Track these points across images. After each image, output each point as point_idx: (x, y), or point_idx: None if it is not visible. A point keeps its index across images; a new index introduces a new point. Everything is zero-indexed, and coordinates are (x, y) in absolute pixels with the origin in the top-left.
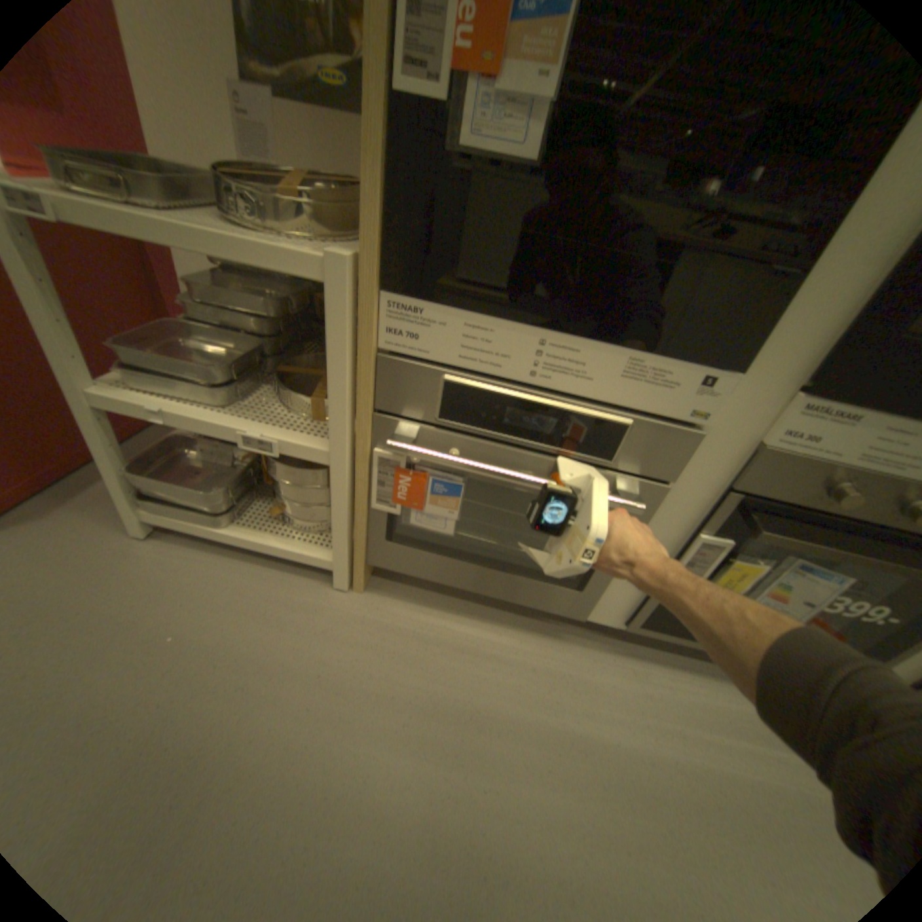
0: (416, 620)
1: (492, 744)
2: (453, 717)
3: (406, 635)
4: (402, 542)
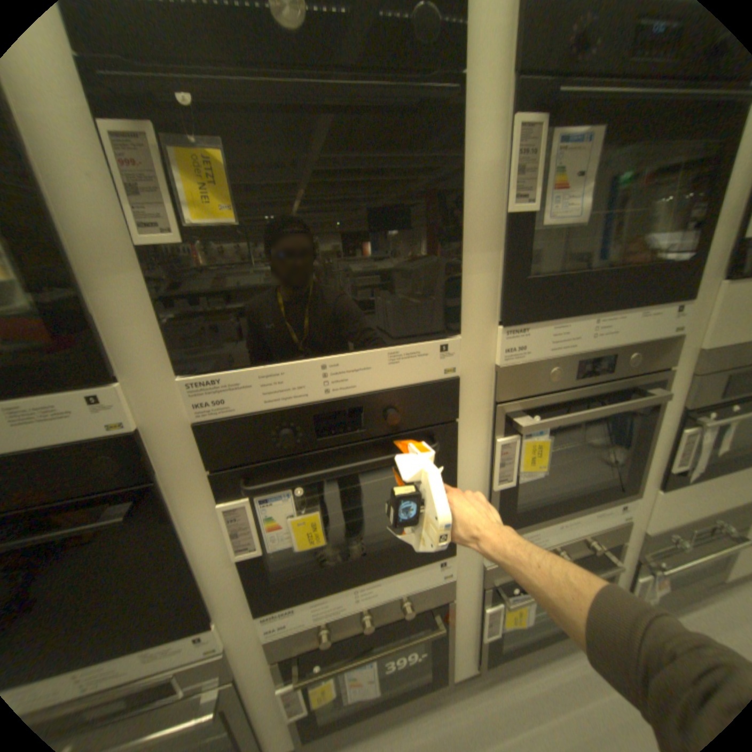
0: None
1: None
2: None
3: None
4: None
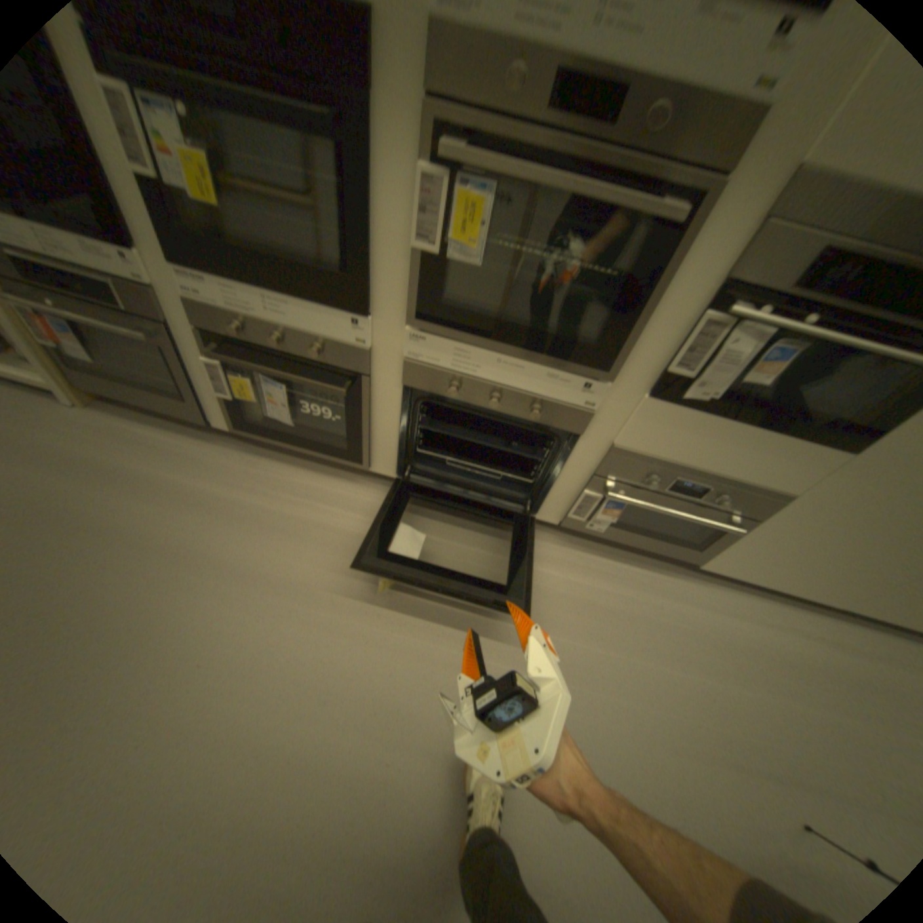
0: (110, 425)
1: (119, 483)
2: (103, 470)
3: (98, 432)
4: (82, 372)
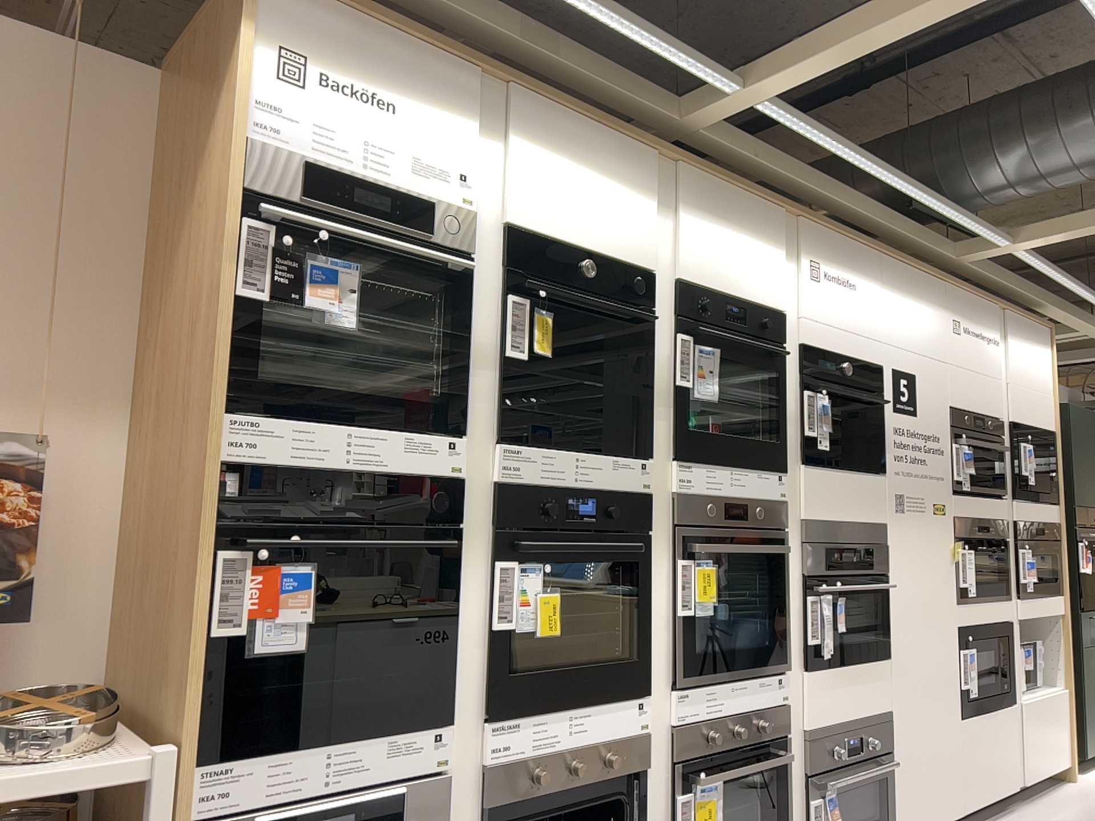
0: None
1: None
2: None
3: None
4: None
